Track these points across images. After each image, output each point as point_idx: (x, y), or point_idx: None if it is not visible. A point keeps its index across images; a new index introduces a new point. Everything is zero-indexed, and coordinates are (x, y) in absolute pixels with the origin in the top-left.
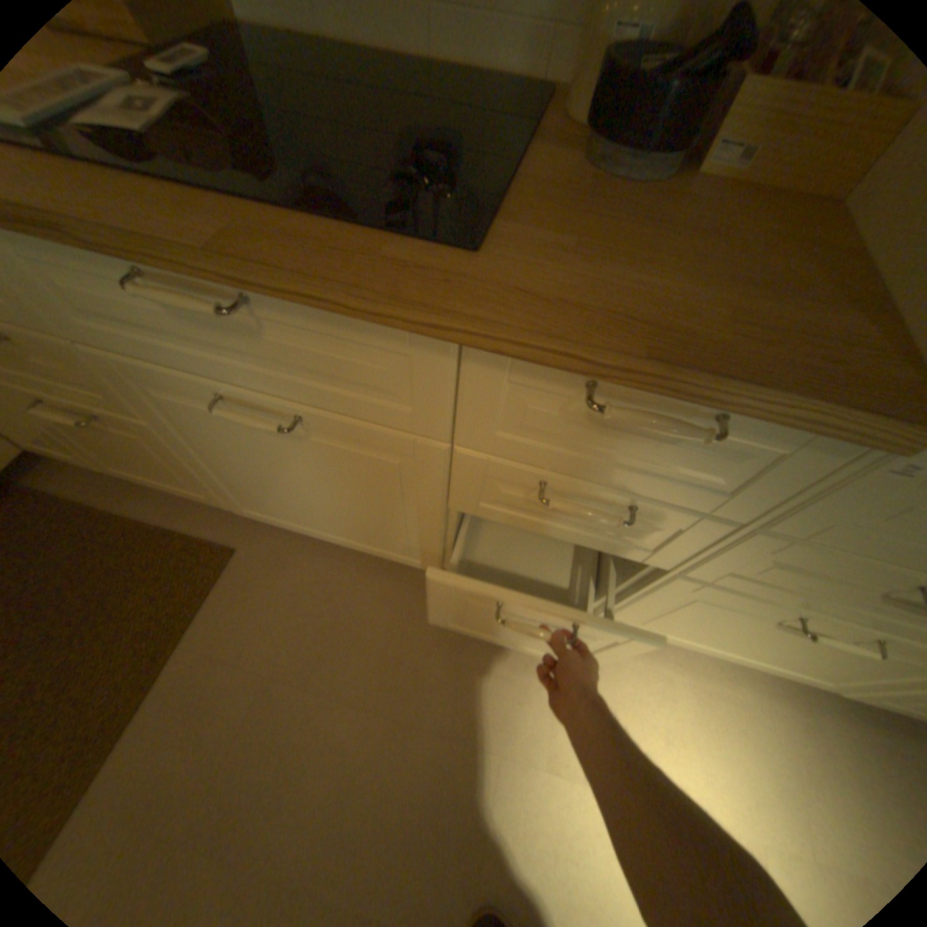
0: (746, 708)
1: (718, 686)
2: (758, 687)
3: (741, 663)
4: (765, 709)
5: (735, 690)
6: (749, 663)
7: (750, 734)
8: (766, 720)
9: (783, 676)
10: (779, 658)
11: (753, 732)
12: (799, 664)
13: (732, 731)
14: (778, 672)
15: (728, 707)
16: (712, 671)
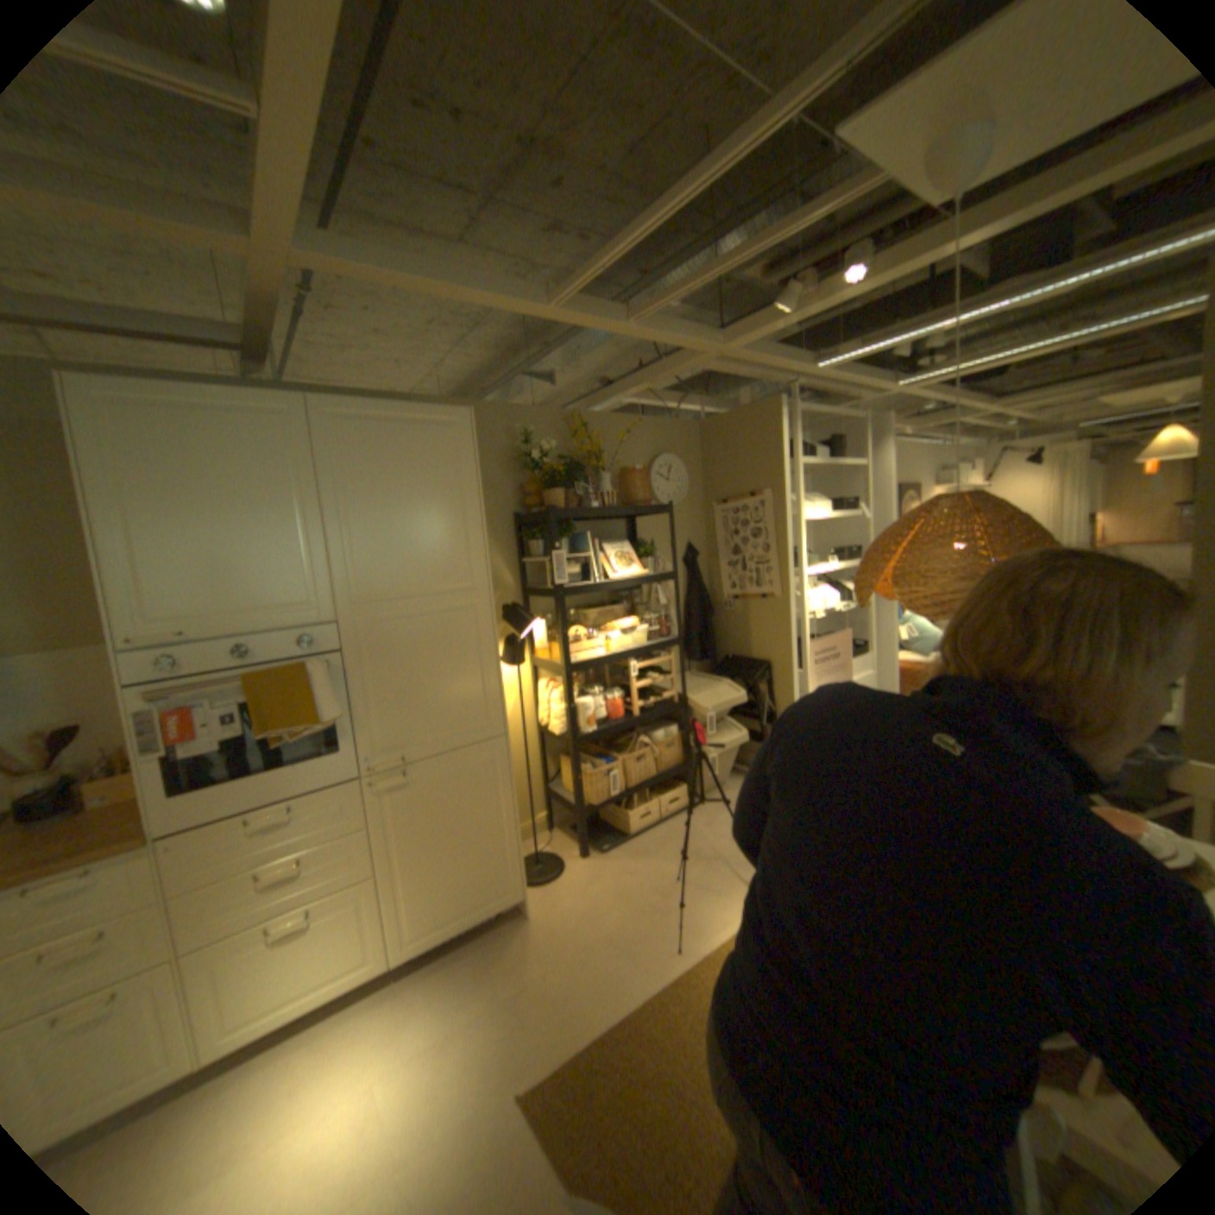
0: (347, 1034)
1: (325, 1039)
2: (355, 1017)
3: (319, 1007)
4: (361, 1024)
5: (338, 1031)
6: (318, 1000)
7: (351, 1044)
8: (362, 1028)
9: (349, 991)
10: (314, 976)
11: (353, 1041)
12: (327, 970)
13: (338, 1053)
14: (338, 990)
15: (334, 1044)
16: (319, 1035)
